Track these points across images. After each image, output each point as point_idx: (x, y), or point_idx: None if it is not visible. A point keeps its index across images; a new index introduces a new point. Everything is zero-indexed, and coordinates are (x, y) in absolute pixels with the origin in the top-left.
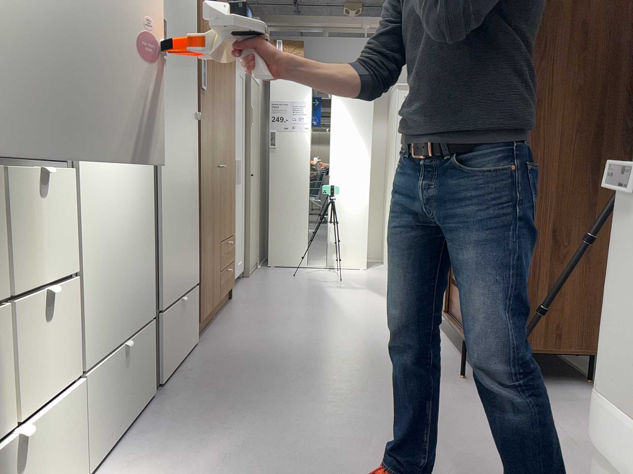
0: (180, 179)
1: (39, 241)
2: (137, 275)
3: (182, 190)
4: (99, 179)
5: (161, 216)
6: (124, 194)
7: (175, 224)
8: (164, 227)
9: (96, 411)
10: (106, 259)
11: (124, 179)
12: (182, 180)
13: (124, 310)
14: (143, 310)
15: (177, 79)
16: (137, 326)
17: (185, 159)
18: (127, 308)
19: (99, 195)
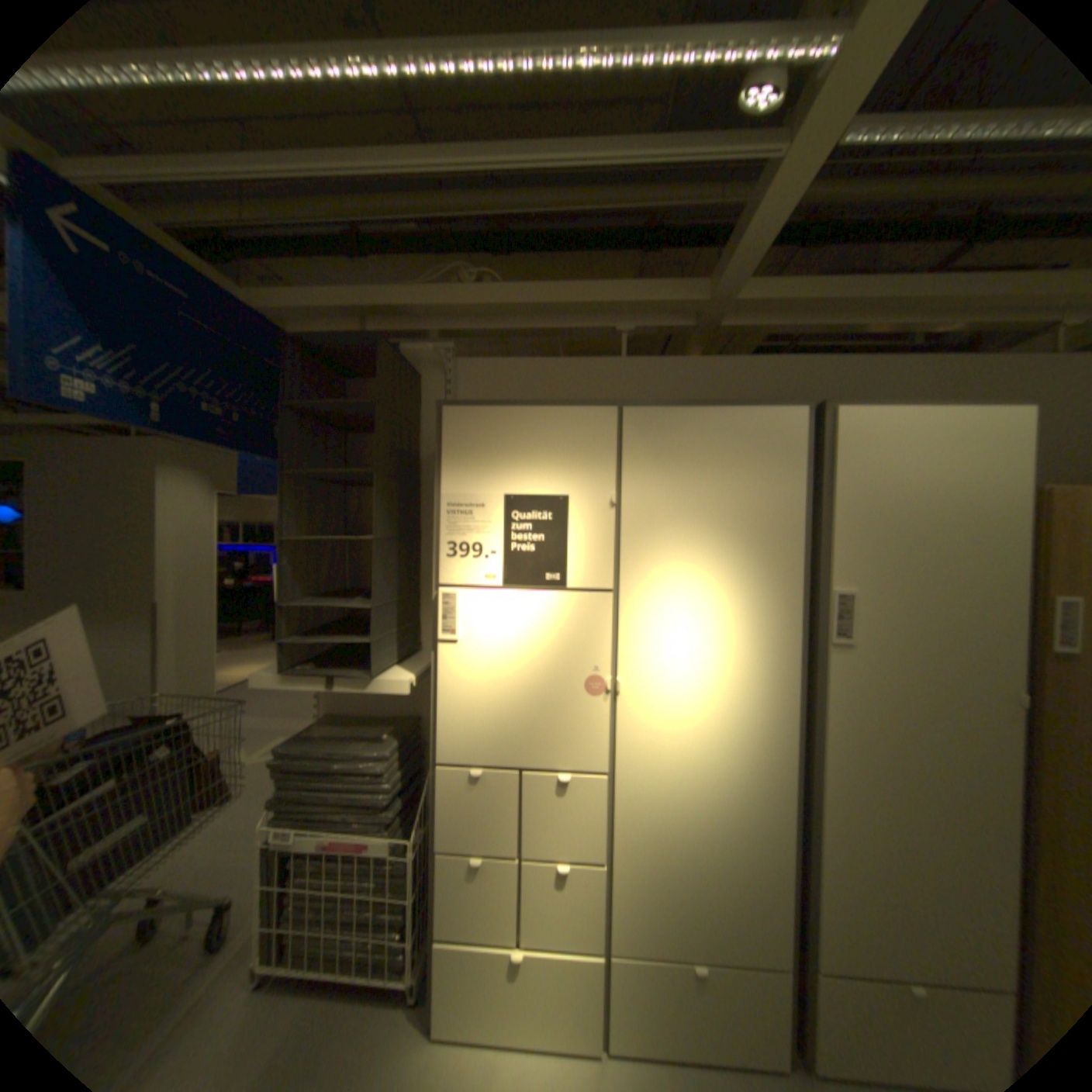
0: (918, 805)
1: (560, 828)
2: (742, 903)
3: (928, 821)
4: (659, 789)
5: (829, 847)
6: (715, 808)
7: (889, 867)
8: (838, 863)
9: (630, 1003)
10: (668, 866)
11: (715, 792)
12: (928, 805)
13: (703, 931)
14: (759, 951)
15: (913, 659)
16: (740, 963)
17: (948, 774)
18: (712, 931)
19: (658, 804)
